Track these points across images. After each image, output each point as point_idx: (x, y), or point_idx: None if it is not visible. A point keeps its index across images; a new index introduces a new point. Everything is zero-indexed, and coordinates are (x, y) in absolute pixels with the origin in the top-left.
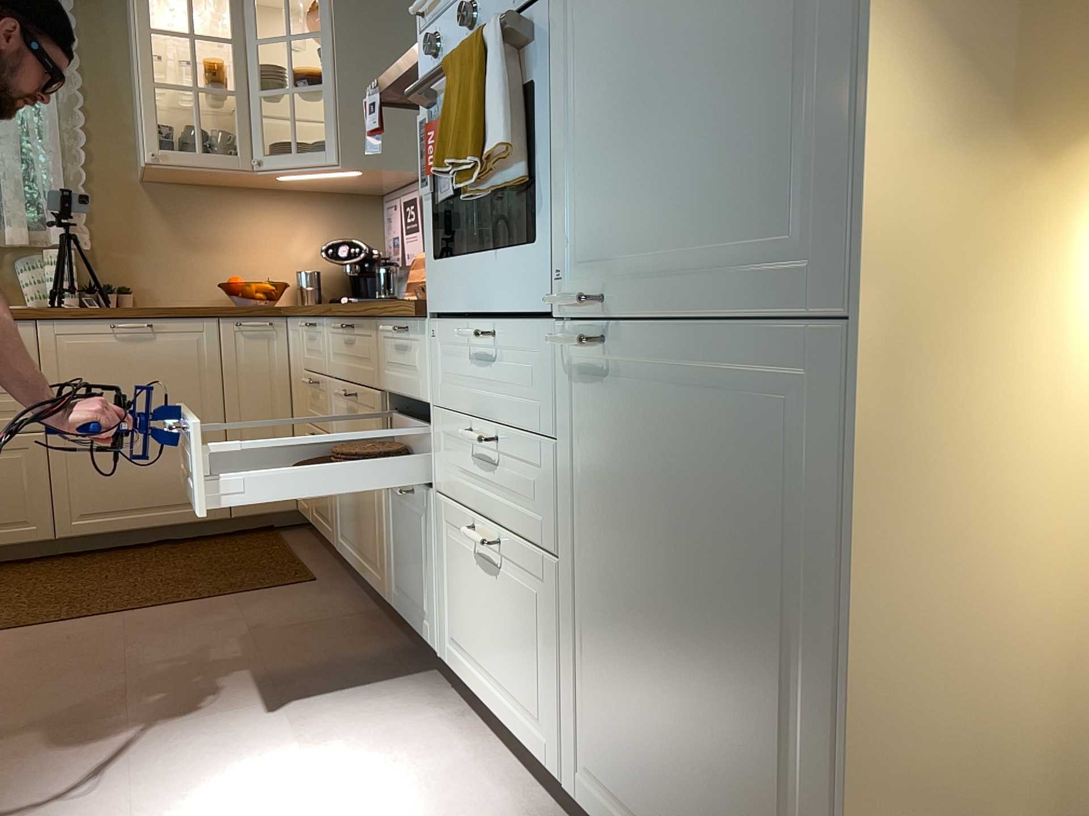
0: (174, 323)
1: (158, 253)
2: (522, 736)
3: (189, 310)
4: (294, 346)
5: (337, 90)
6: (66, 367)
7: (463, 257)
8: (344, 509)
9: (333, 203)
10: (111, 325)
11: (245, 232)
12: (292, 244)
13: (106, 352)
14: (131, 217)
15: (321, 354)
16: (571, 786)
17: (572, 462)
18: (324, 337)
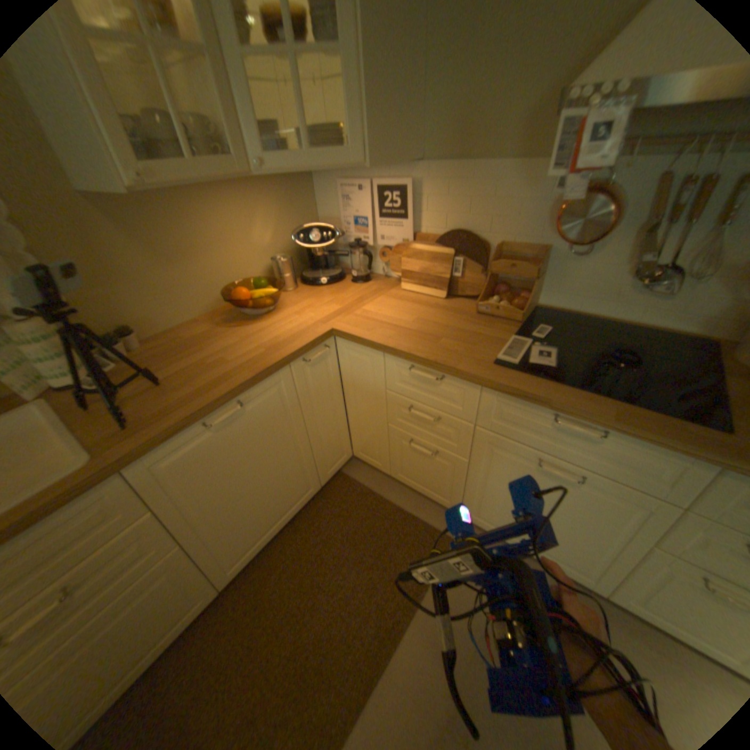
0: (257, 388)
1: (137, 278)
2: None
3: (267, 371)
4: (357, 364)
5: (359, 55)
6: (174, 486)
7: None
8: (496, 510)
9: (276, 180)
10: (204, 423)
11: (213, 230)
12: (254, 232)
13: (206, 448)
14: (89, 244)
15: (454, 402)
16: None
17: None
18: (474, 396)
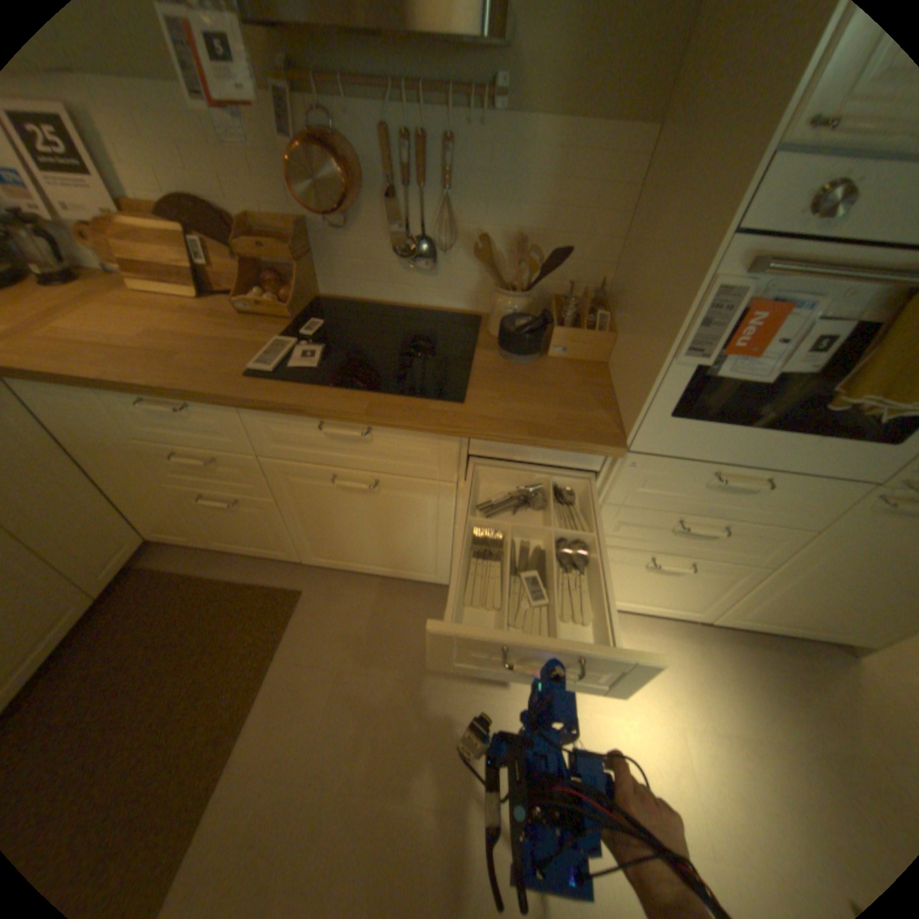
0: None
1: None
2: (669, 614)
3: None
4: (65, 414)
5: None
6: None
7: (732, 424)
8: (328, 544)
9: None
10: None
11: None
12: None
13: None
14: None
15: (219, 435)
16: (718, 621)
17: (829, 540)
18: (235, 423)
